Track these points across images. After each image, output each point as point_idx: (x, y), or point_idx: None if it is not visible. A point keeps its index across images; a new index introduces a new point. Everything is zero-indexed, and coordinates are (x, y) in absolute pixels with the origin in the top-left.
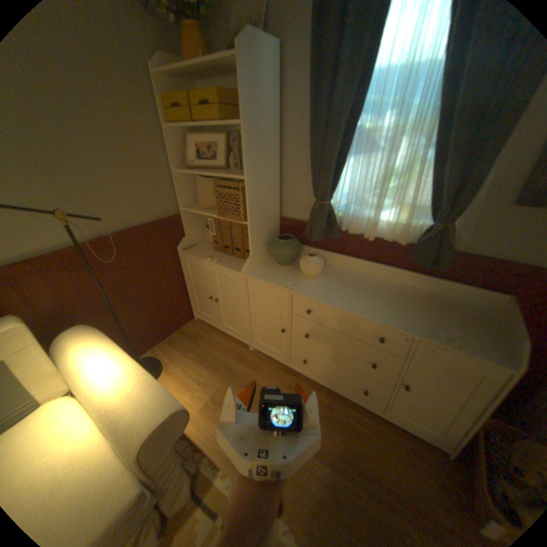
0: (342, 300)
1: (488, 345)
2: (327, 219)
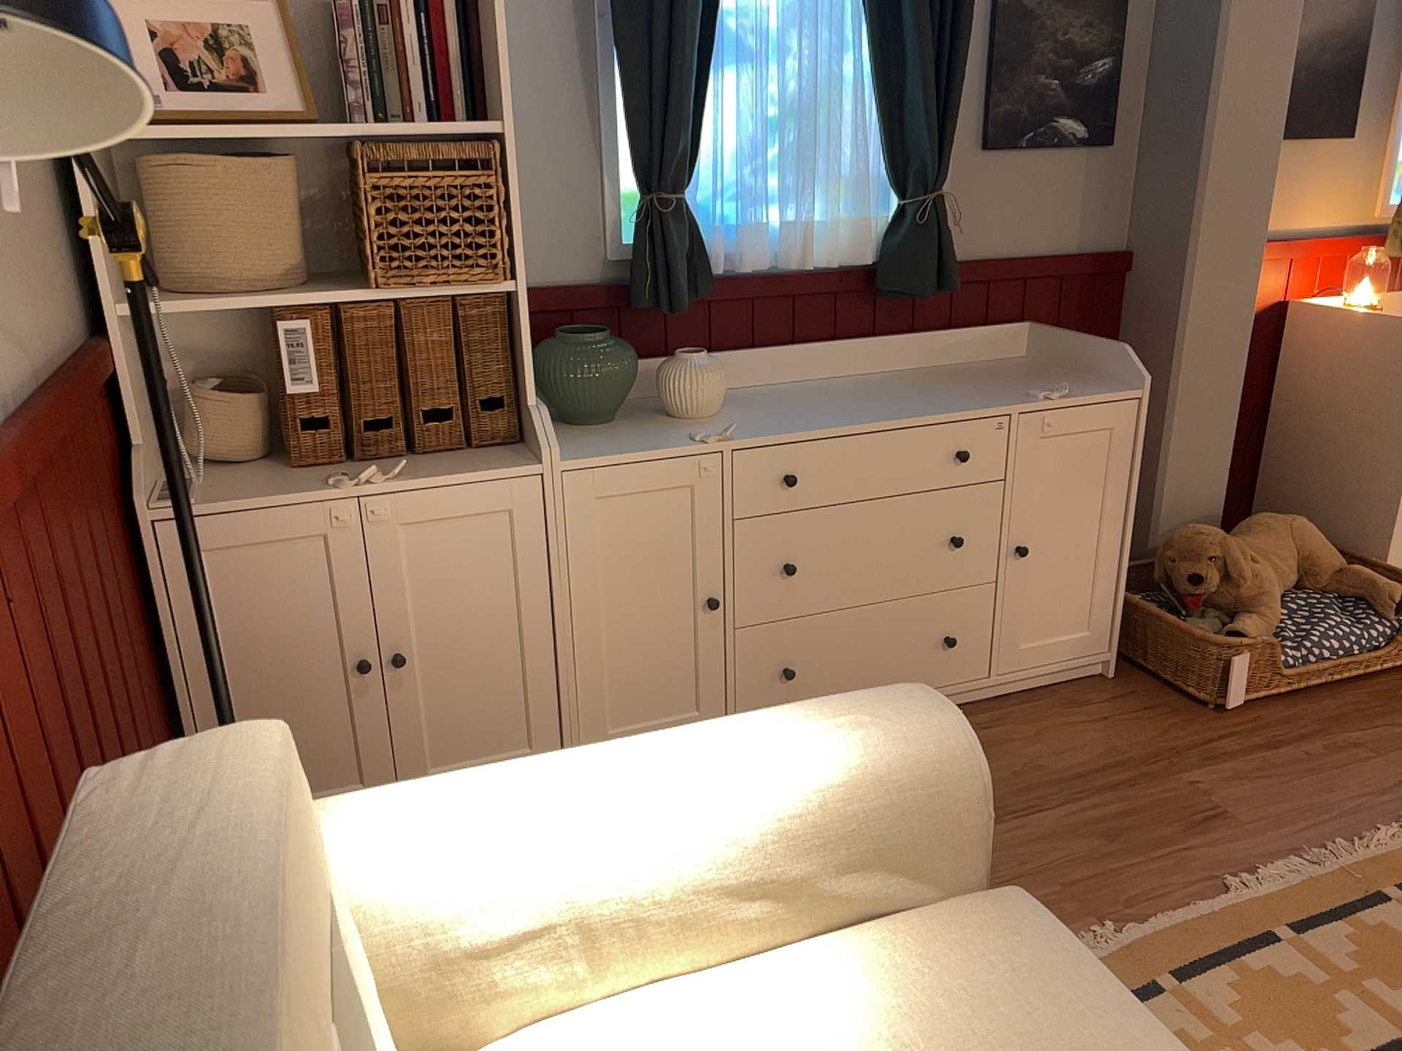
0: (841, 419)
1: (1083, 386)
2: (691, 245)
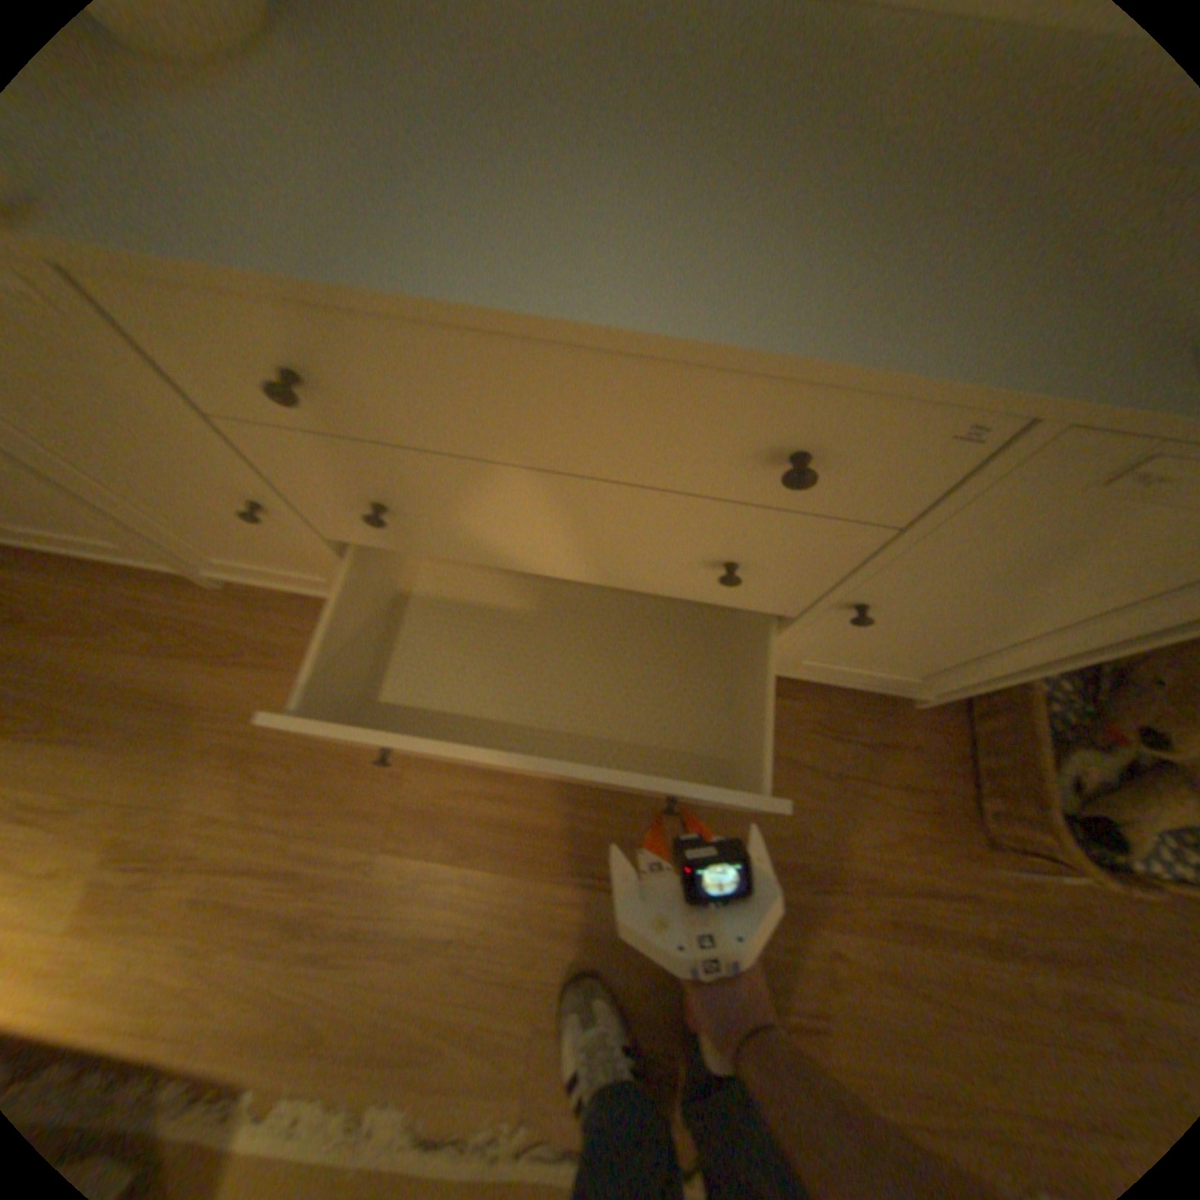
0: (484, 211)
1: None
2: None
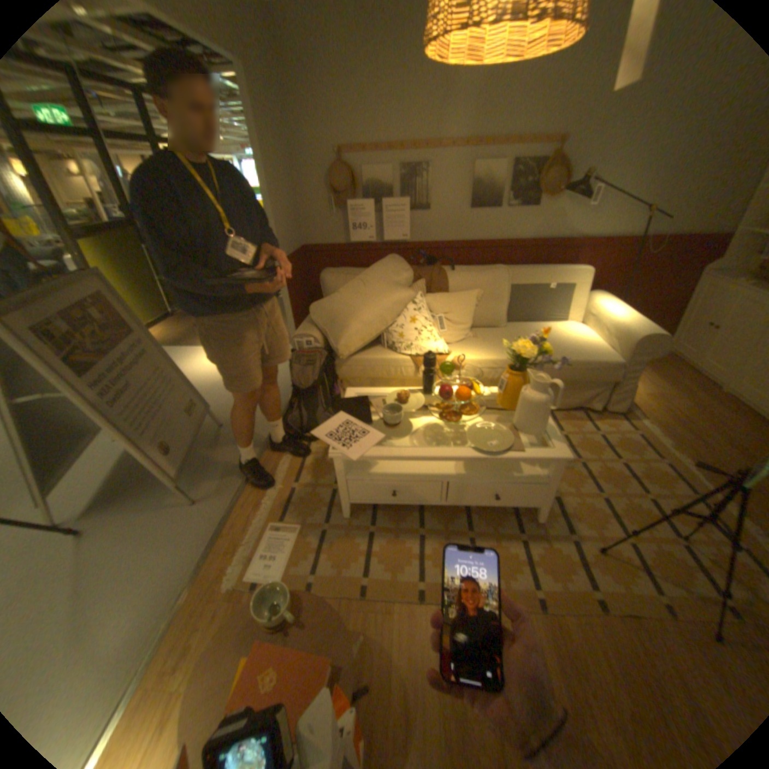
0: None
1: None
2: None
